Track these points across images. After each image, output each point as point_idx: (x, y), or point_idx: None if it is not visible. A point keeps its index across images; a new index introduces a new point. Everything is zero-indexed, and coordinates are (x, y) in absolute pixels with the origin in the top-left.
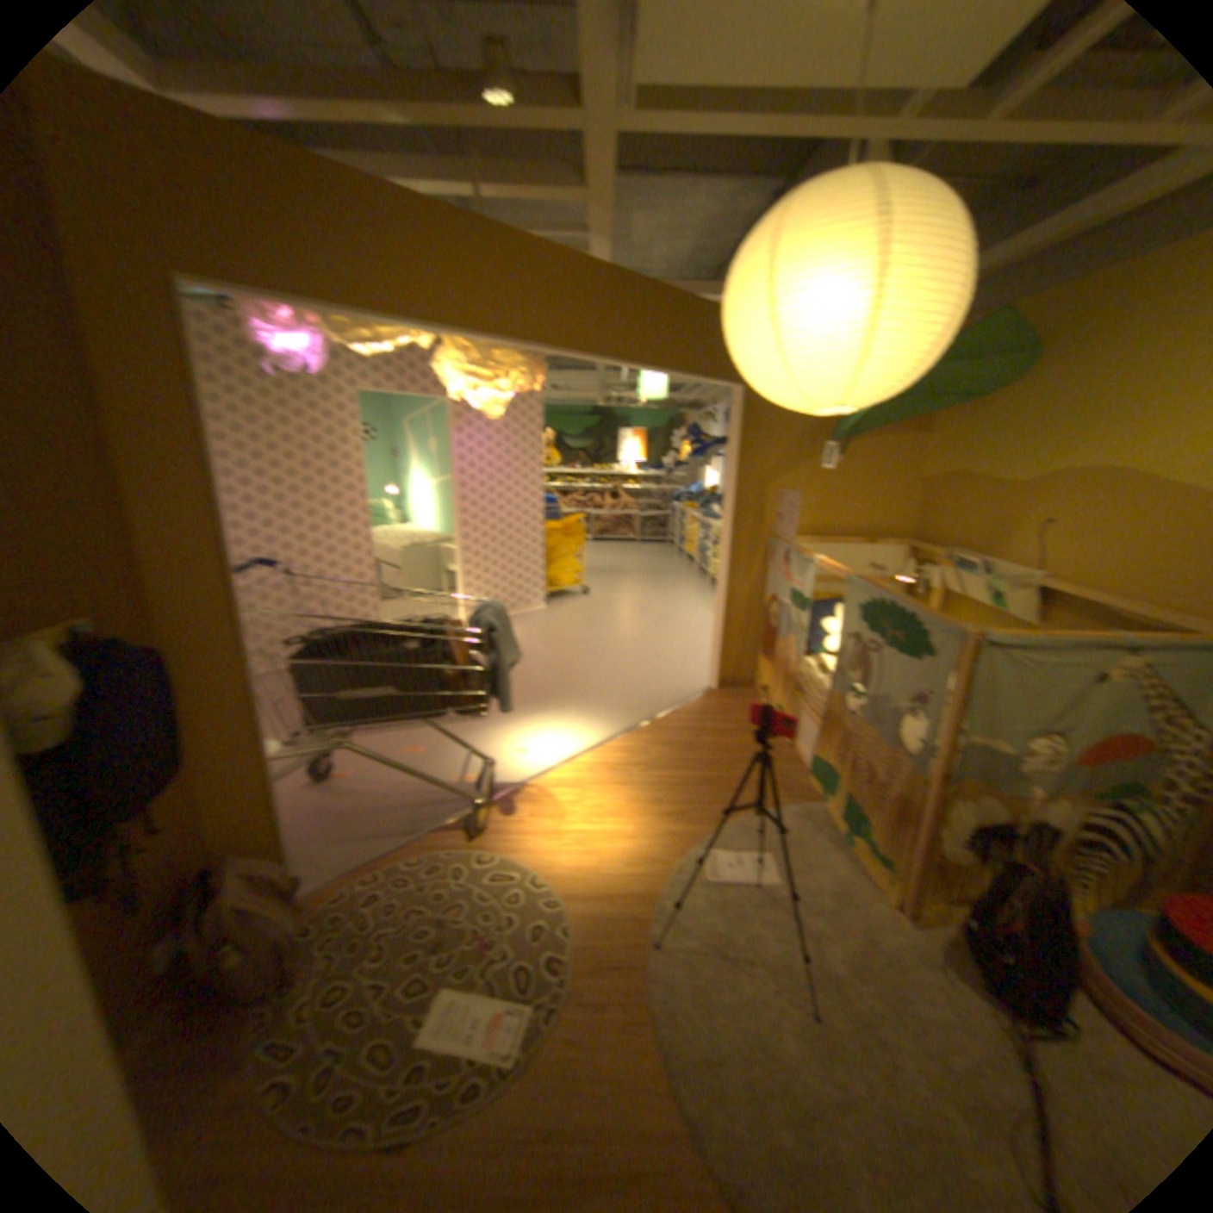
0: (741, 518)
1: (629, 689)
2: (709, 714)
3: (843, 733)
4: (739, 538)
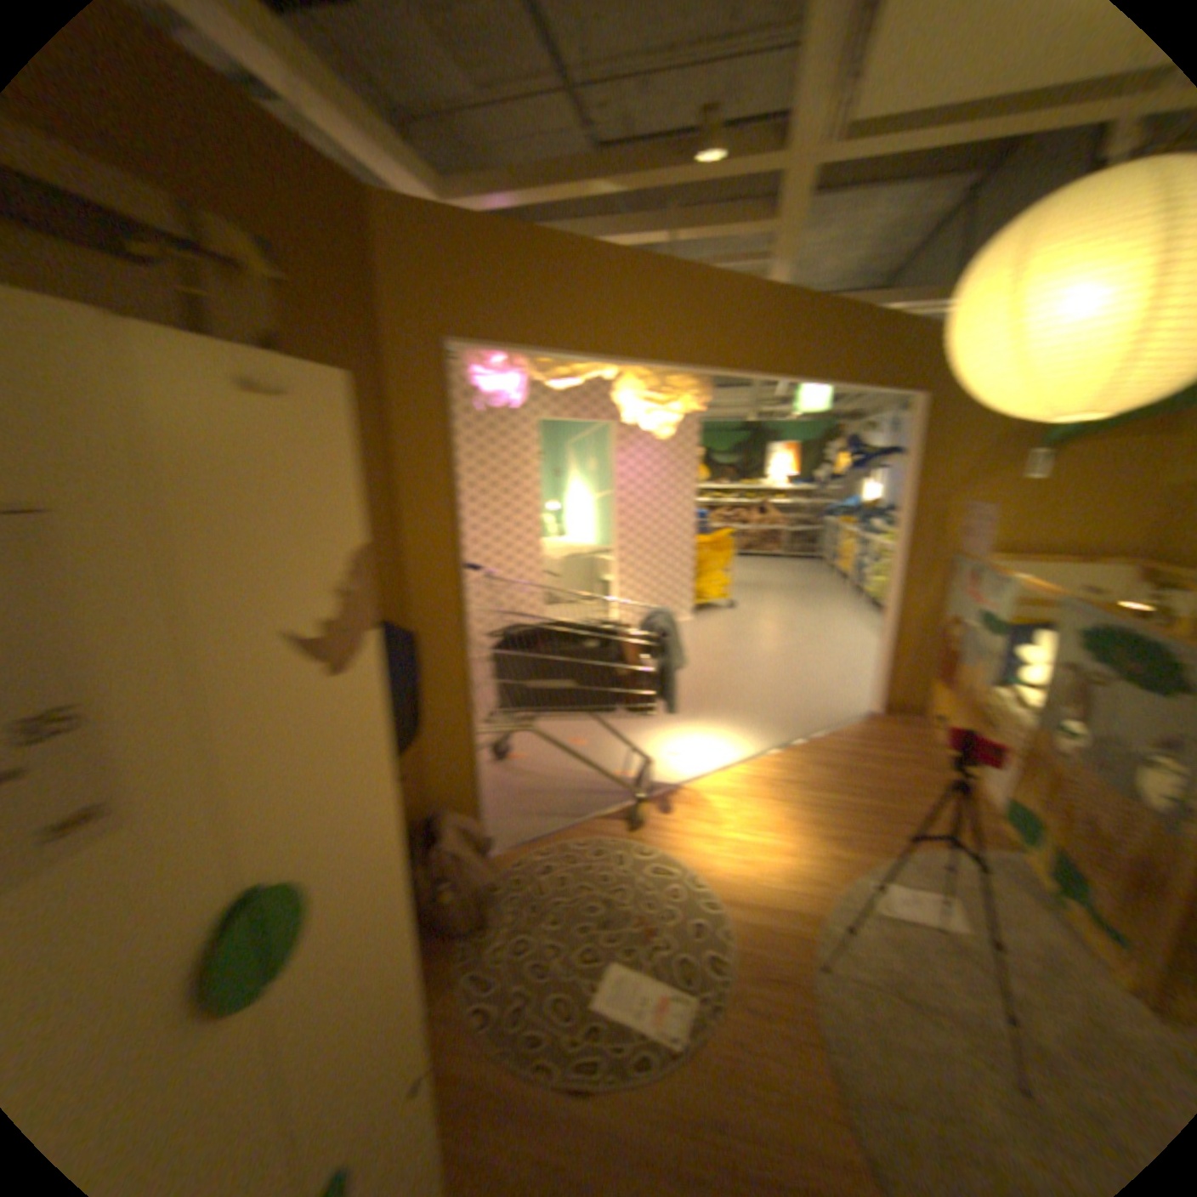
0: (918, 532)
1: (782, 705)
2: (874, 740)
3: (1052, 776)
4: (915, 553)
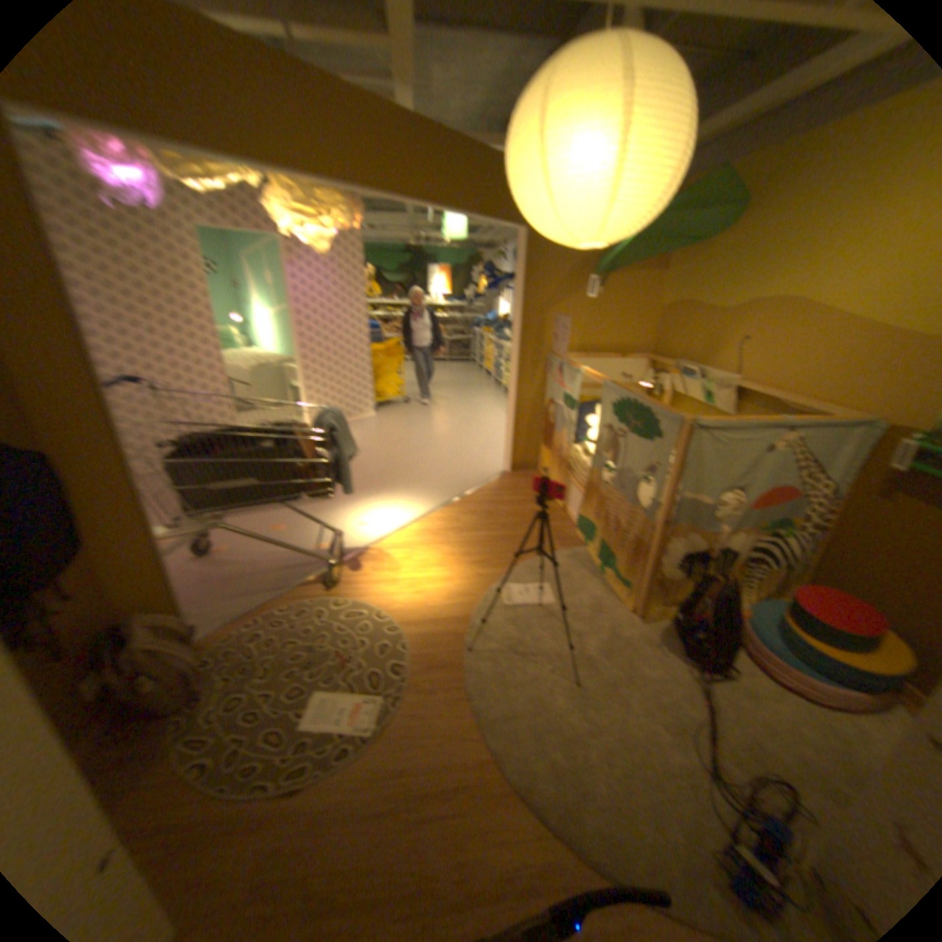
0: (526, 339)
1: (444, 475)
2: (504, 491)
3: (599, 498)
4: (525, 355)
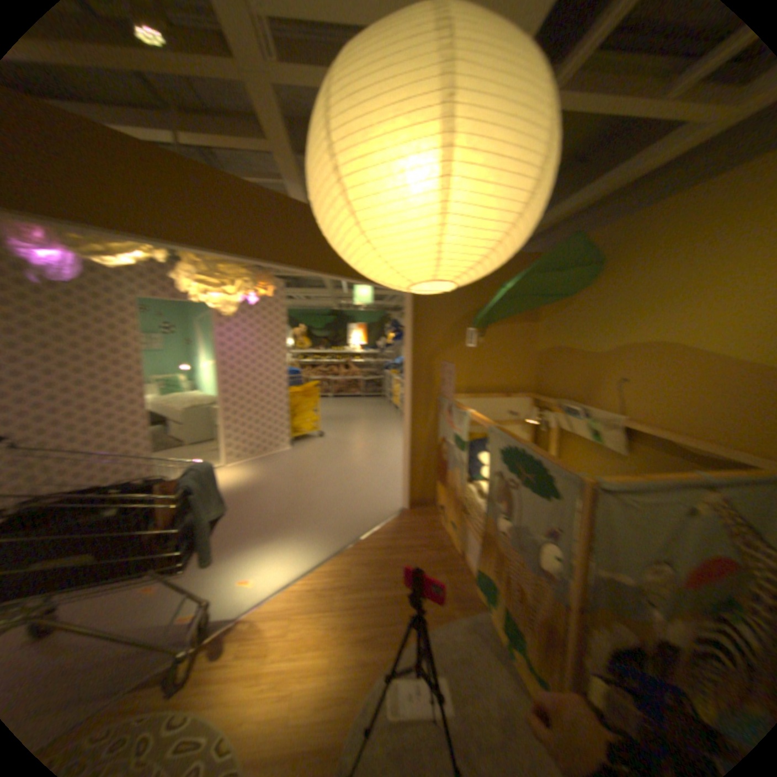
0: (415, 381)
1: (340, 513)
2: (399, 531)
3: (495, 553)
4: (415, 396)
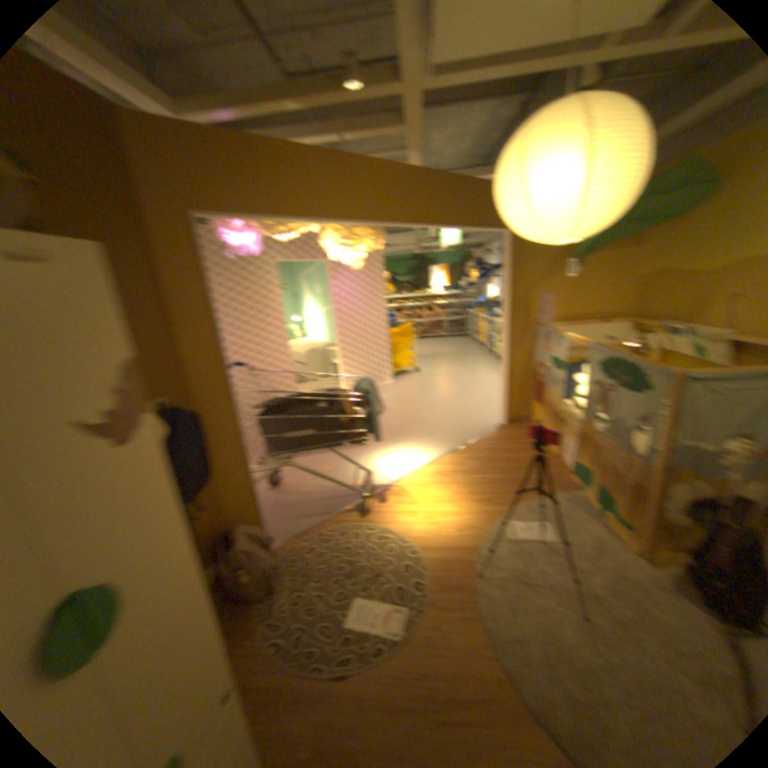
0: (515, 314)
1: (449, 427)
2: (502, 440)
3: (593, 446)
4: (514, 327)
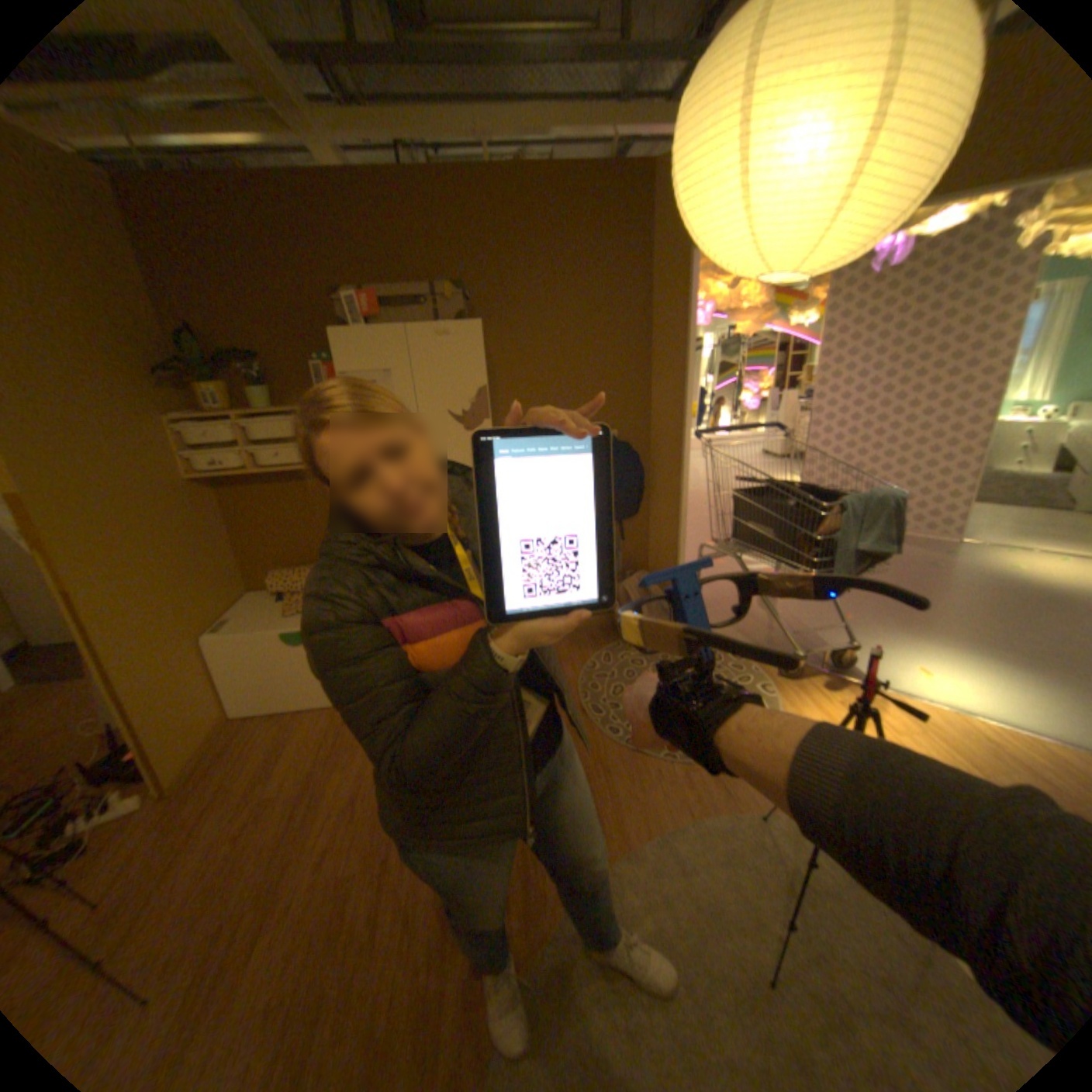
0: None
1: None
2: None
3: None
4: None
